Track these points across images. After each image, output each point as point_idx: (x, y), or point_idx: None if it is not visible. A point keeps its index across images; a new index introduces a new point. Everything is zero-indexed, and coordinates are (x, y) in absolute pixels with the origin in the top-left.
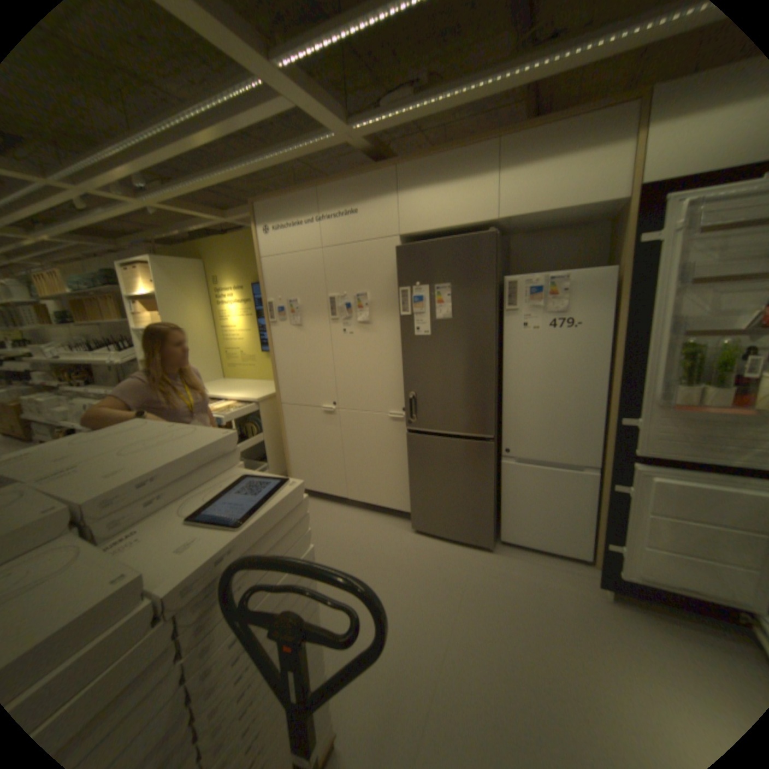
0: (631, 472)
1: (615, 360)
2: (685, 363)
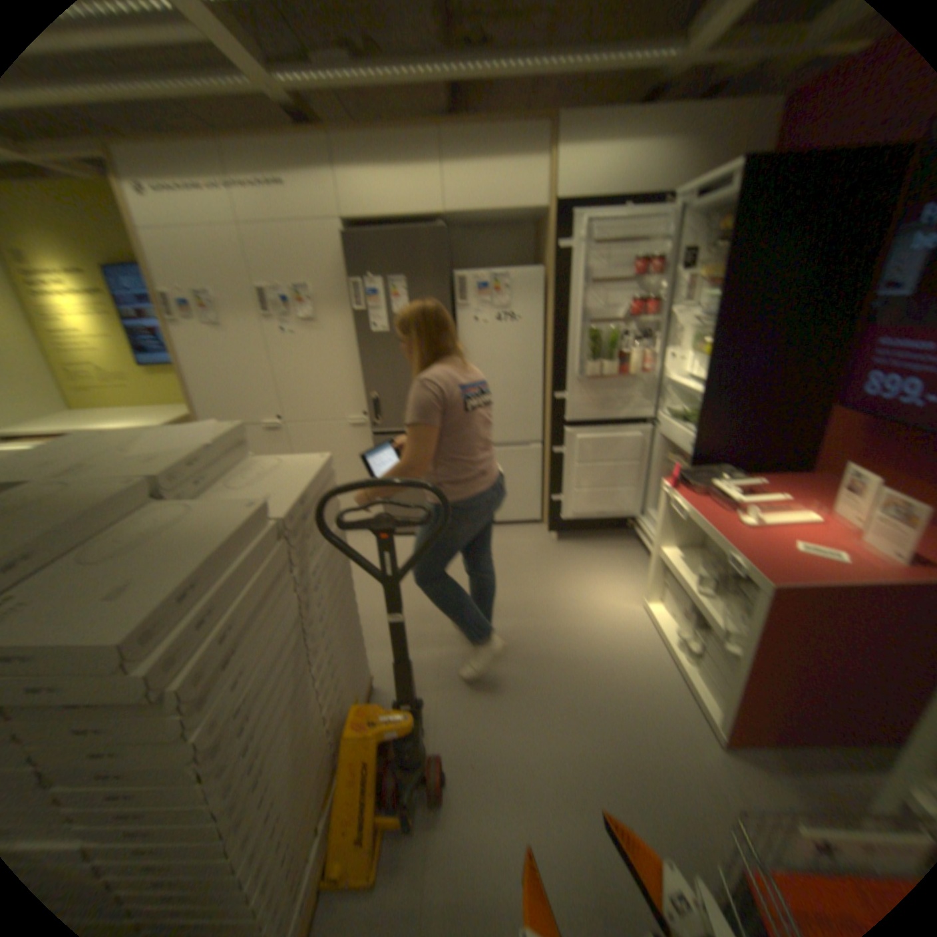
0: (564, 437)
1: (548, 350)
2: (592, 347)
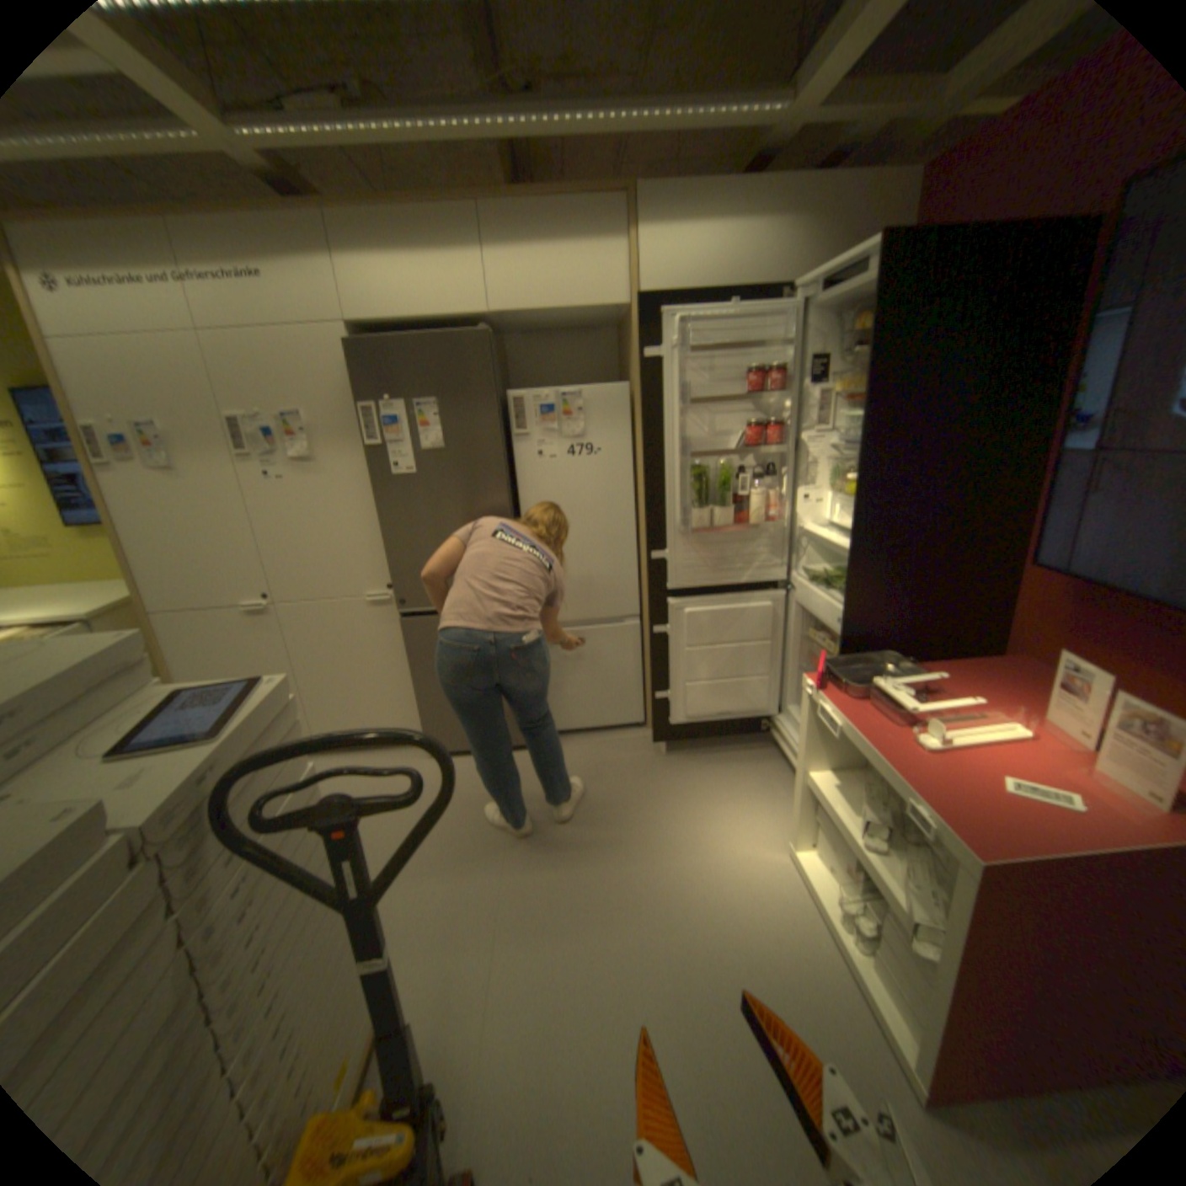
0: (665, 610)
1: (638, 491)
2: (696, 487)
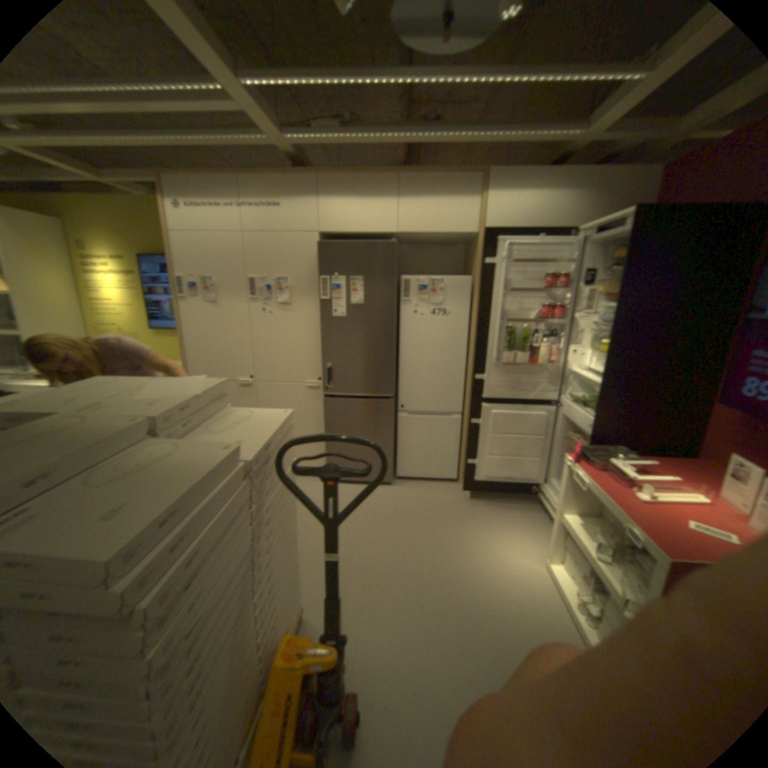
0: (480, 410)
1: (471, 339)
2: (508, 339)
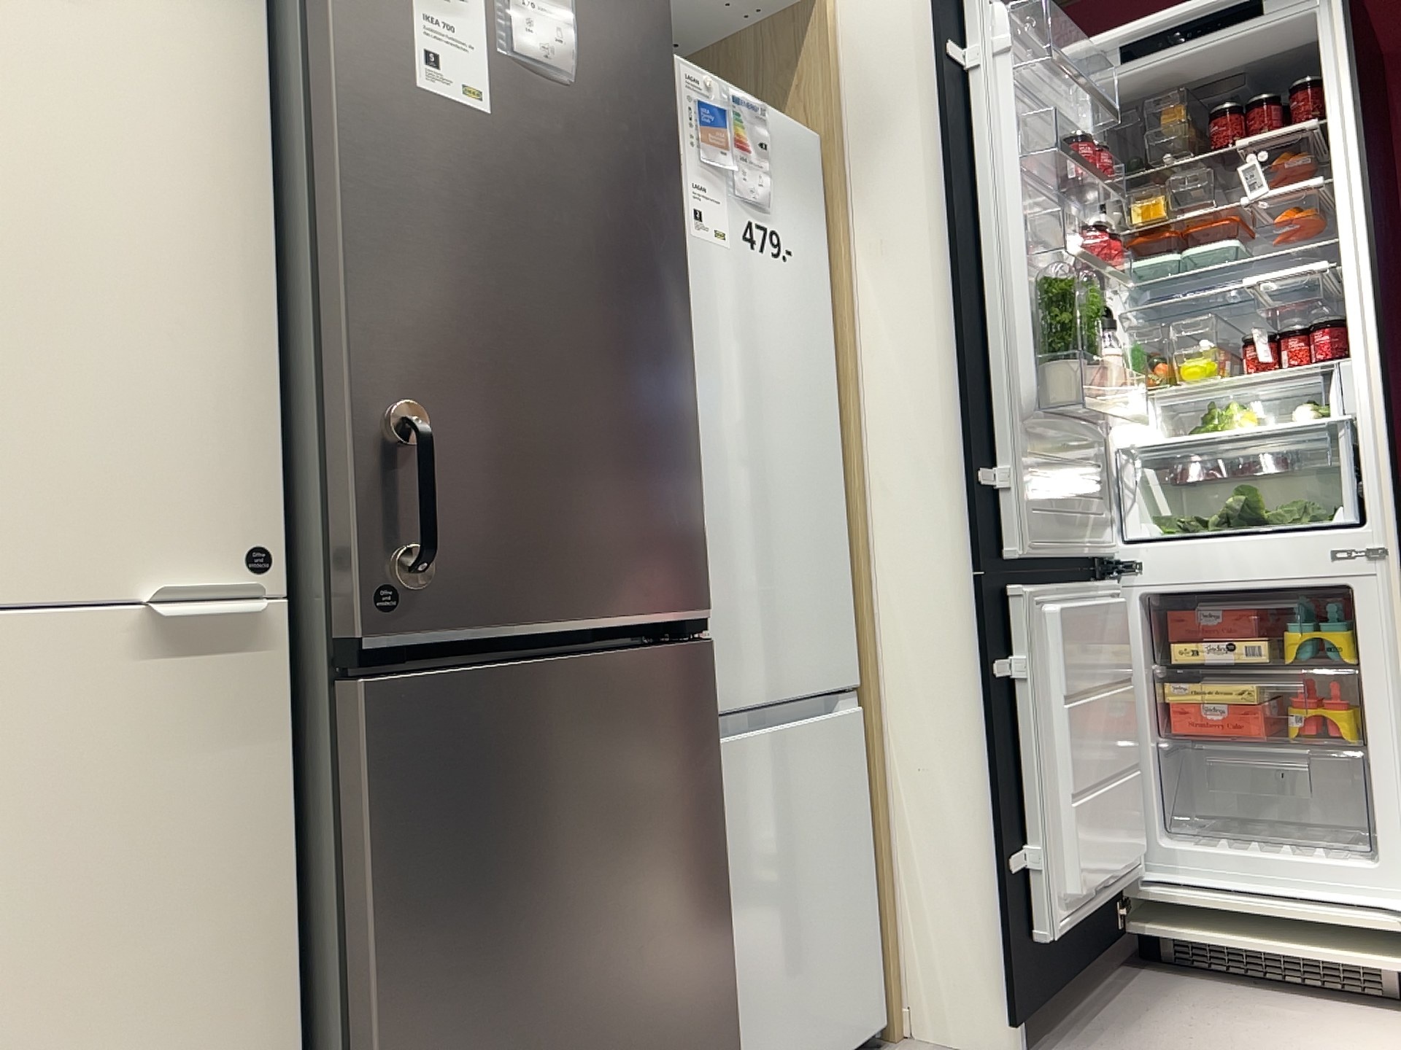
0: (1005, 615)
1: (837, 372)
2: (1030, 330)
